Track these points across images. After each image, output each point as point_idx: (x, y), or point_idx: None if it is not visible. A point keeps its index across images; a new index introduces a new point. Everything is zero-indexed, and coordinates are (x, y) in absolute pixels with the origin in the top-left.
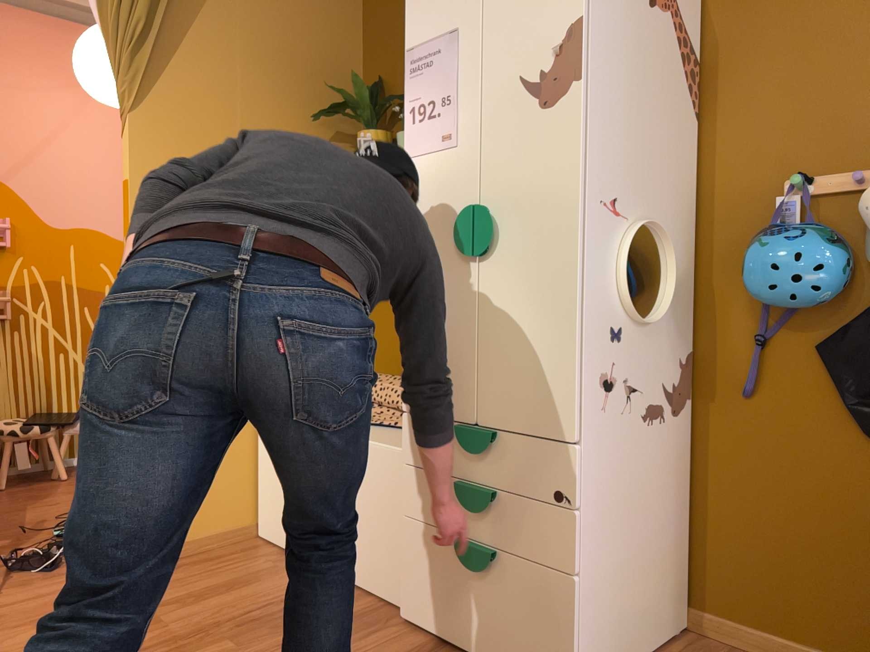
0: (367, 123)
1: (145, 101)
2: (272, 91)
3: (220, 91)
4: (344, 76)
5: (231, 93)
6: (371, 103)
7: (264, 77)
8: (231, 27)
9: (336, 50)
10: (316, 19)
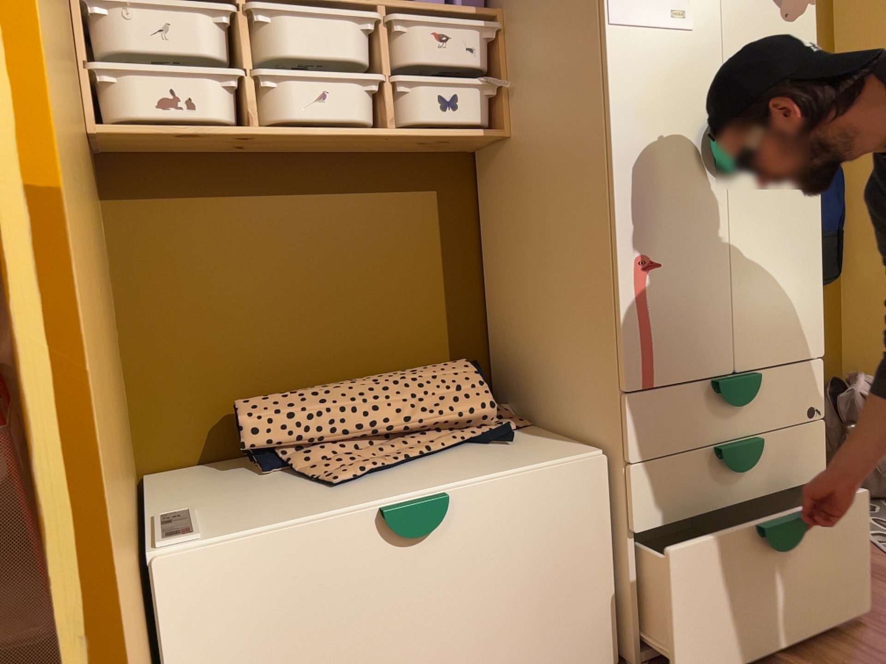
0: None
1: None
2: None
3: None
4: None
5: None
6: None
7: None
8: None
9: None
10: None
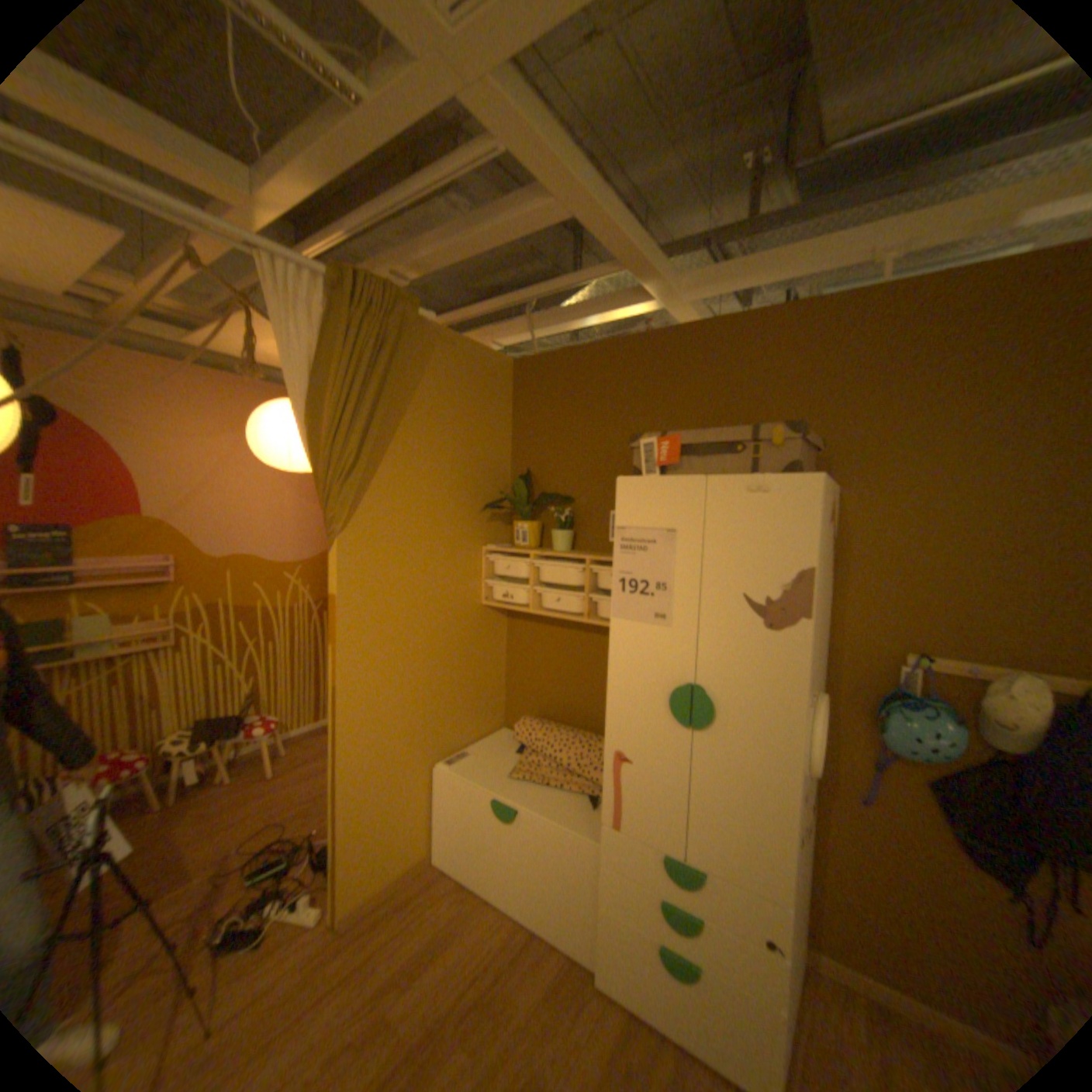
0: (523, 515)
1: (349, 522)
2: (446, 491)
3: (409, 499)
4: (497, 466)
5: (416, 500)
6: (527, 498)
7: (441, 479)
8: (417, 442)
9: (493, 446)
10: (479, 423)
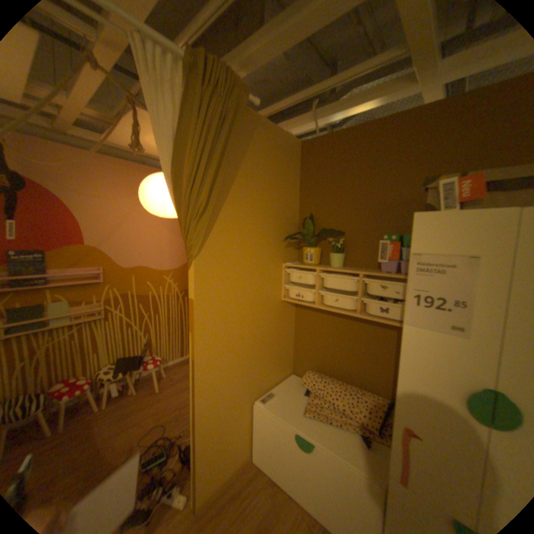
0: (309, 243)
1: (201, 249)
2: (261, 227)
3: (239, 233)
4: (291, 211)
5: (243, 233)
6: (312, 232)
7: (258, 219)
8: (244, 194)
9: (289, 198)
10: (281, 182)
